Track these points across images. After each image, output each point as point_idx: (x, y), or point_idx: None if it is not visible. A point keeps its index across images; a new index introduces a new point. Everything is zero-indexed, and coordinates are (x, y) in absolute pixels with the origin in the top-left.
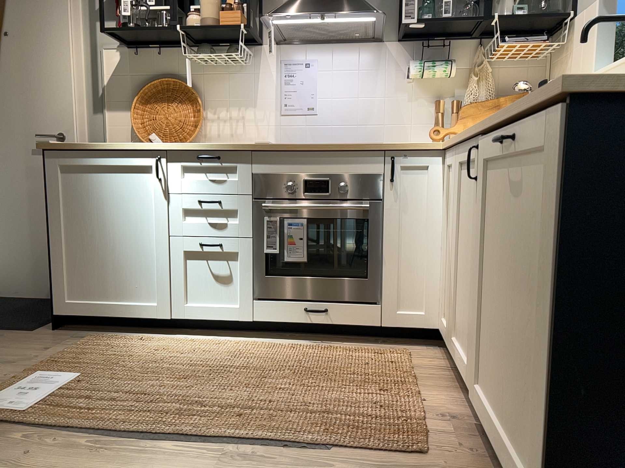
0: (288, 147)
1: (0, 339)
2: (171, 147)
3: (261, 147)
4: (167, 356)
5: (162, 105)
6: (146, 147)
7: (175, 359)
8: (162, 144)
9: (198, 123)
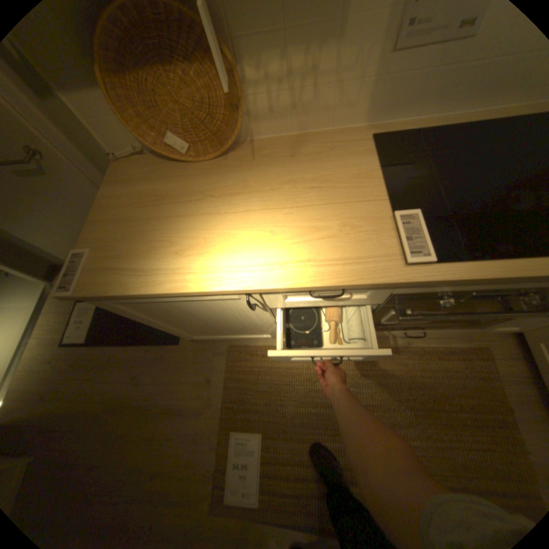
0: (478, 280)
1: (164, 365)
2: (267, 289)
3: (427, 282)
4: (302, 389)
5: (155, 69)
6: (225, 291)
7: (310, 392)
8: (249, 286)
9: (239, 103)
